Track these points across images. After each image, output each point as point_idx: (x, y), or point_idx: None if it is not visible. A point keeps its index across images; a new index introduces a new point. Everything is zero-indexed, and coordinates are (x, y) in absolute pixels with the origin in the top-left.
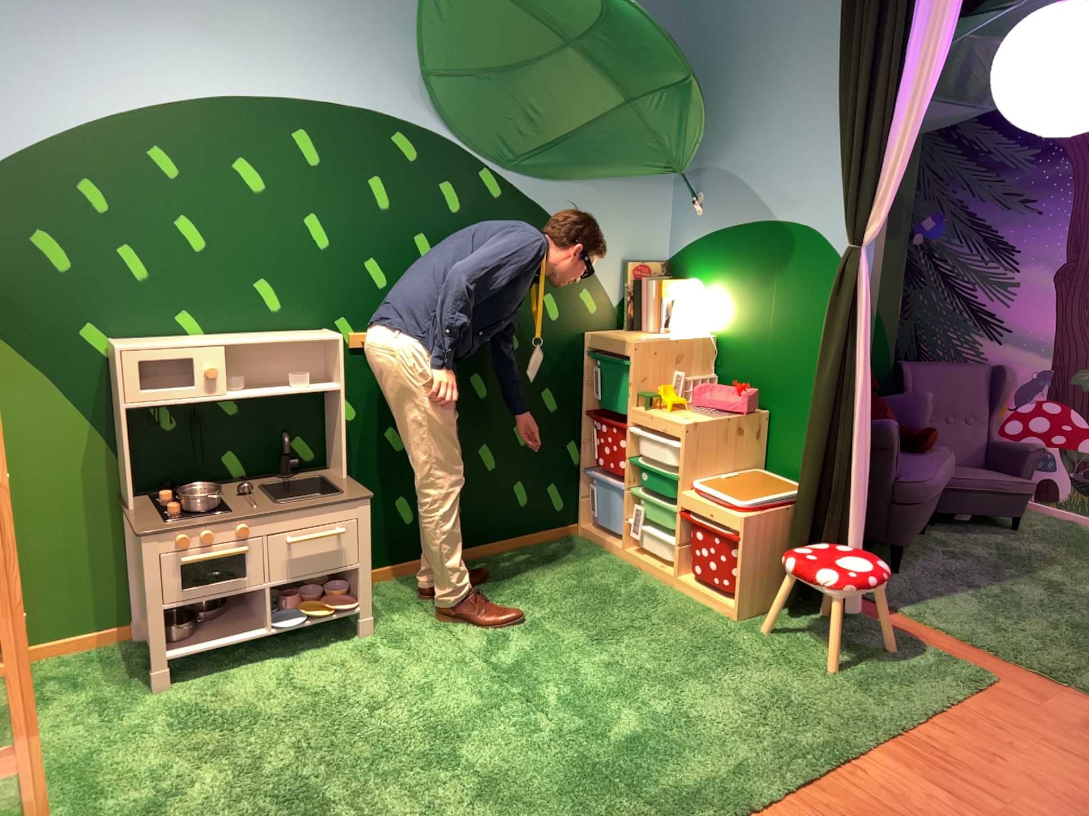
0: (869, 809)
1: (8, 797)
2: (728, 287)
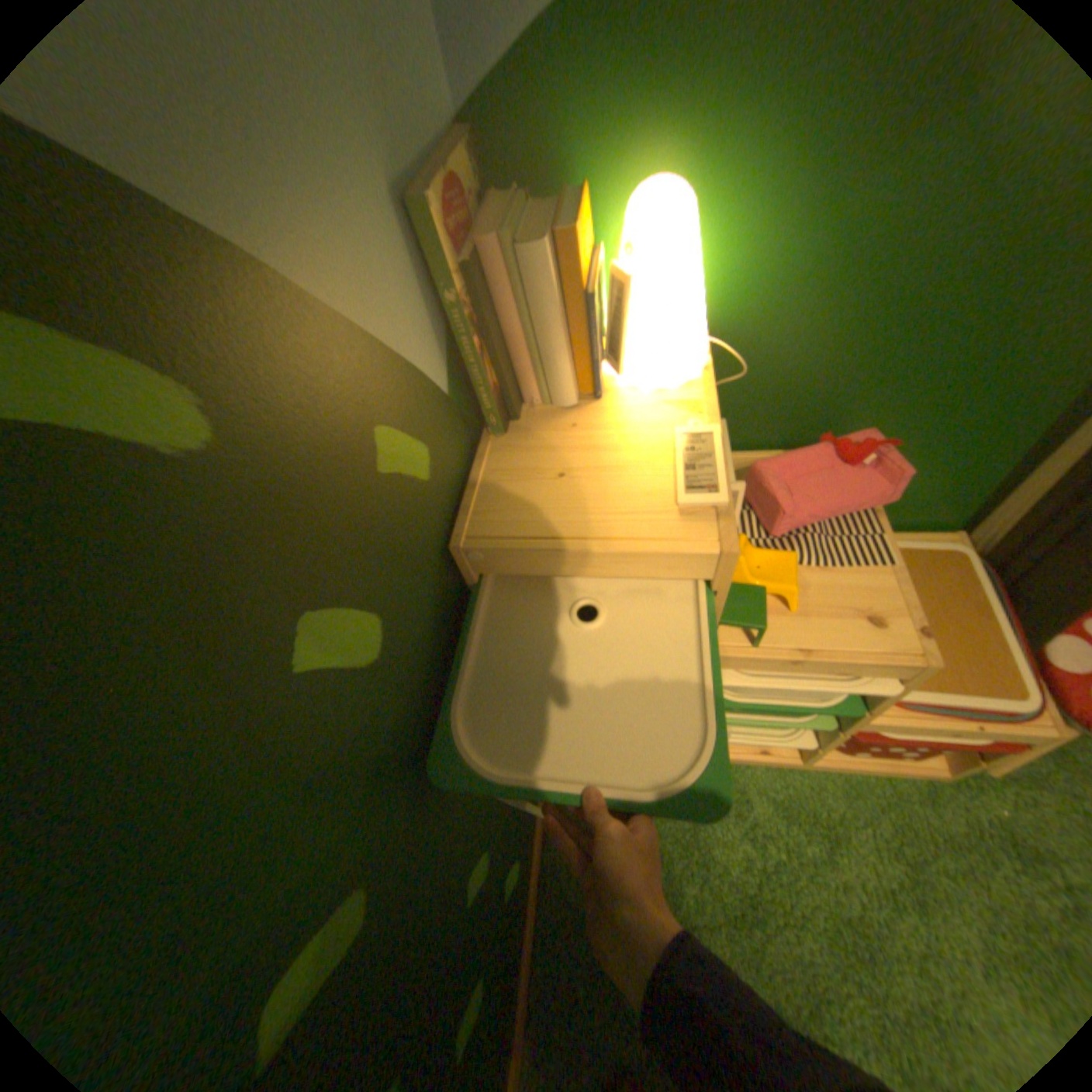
0: None
1: None
2: (753, 166)
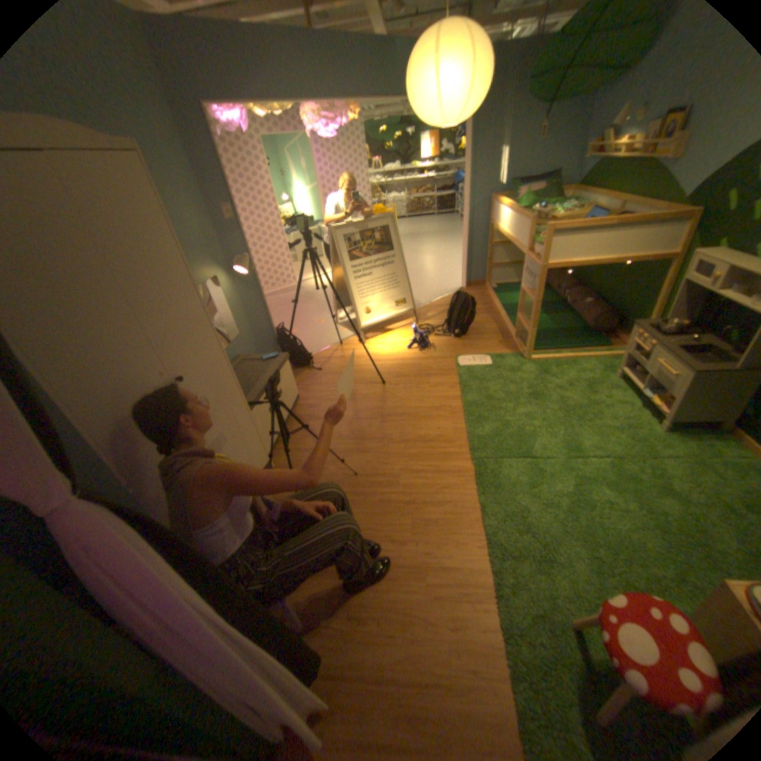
0: (456, 528)
1: (561, 356)
2: None
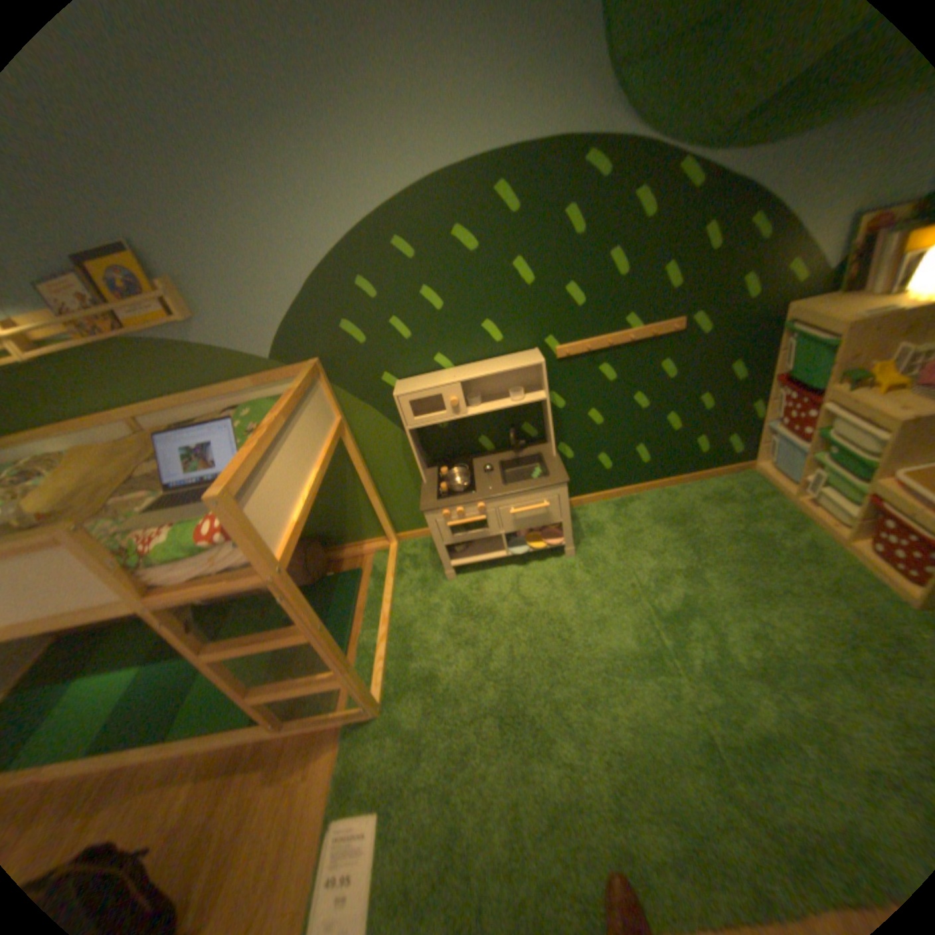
0: None
1: (374, 643)
2: None
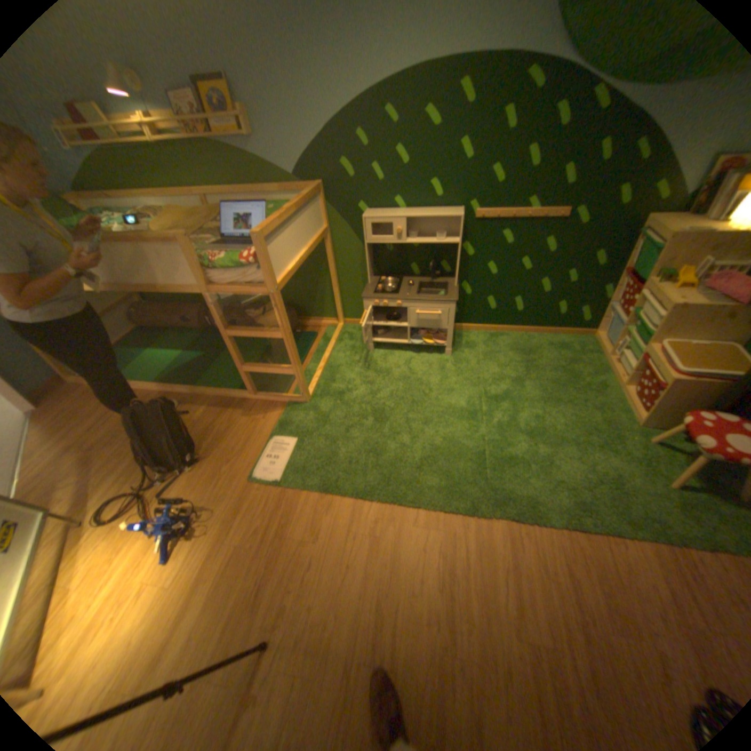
0: (604, 566)
1: (315, 371)
2: None
